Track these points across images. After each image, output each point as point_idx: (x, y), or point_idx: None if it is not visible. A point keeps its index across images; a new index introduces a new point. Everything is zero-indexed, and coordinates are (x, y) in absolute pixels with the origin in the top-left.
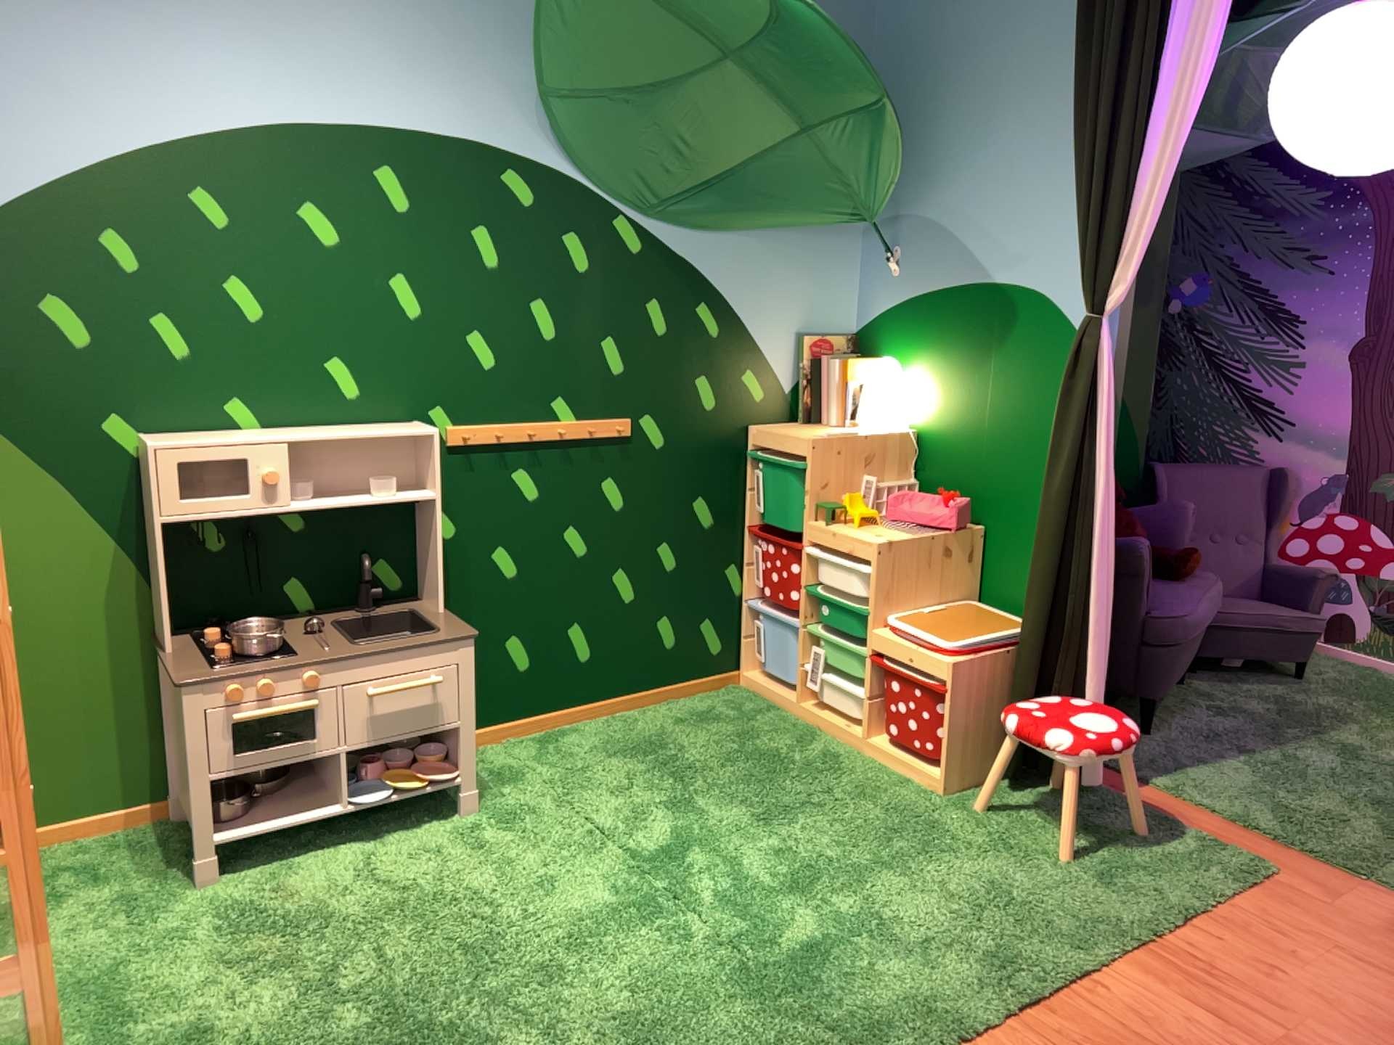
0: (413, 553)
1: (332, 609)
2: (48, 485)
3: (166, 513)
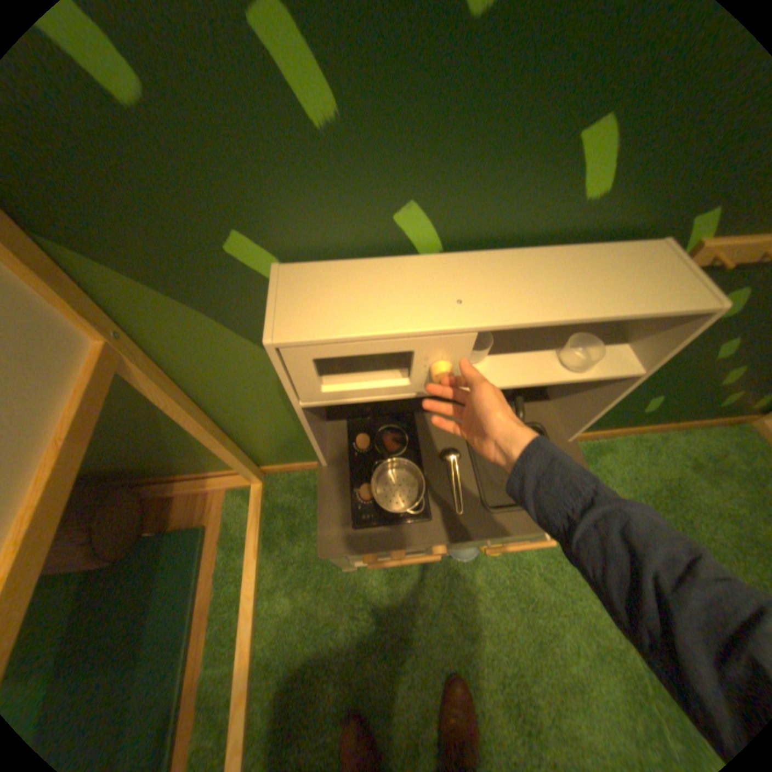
0: None
1: None
2: (186, 315)
3: (307, 401)
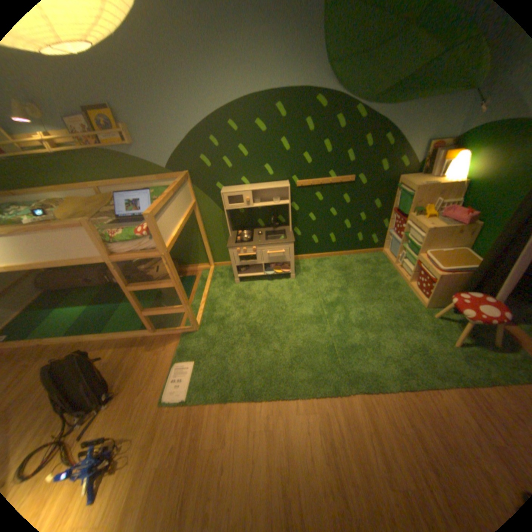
0: (287, 215)
1: (268, 227)
2: (207, 199)
3: (225, 208)
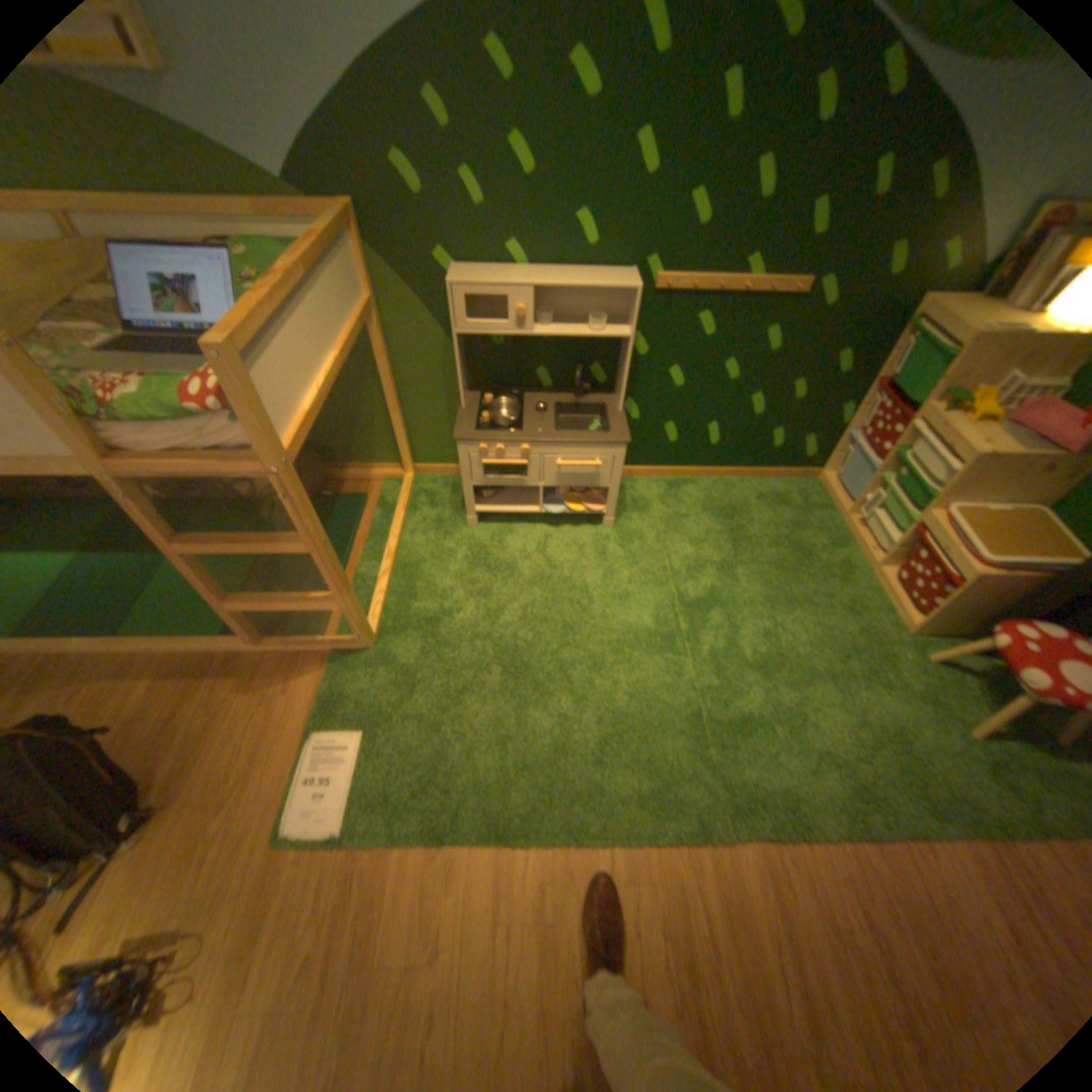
0: (616, 364)
1: (561, 390)
2: (405, 294)
3: (458, 330)
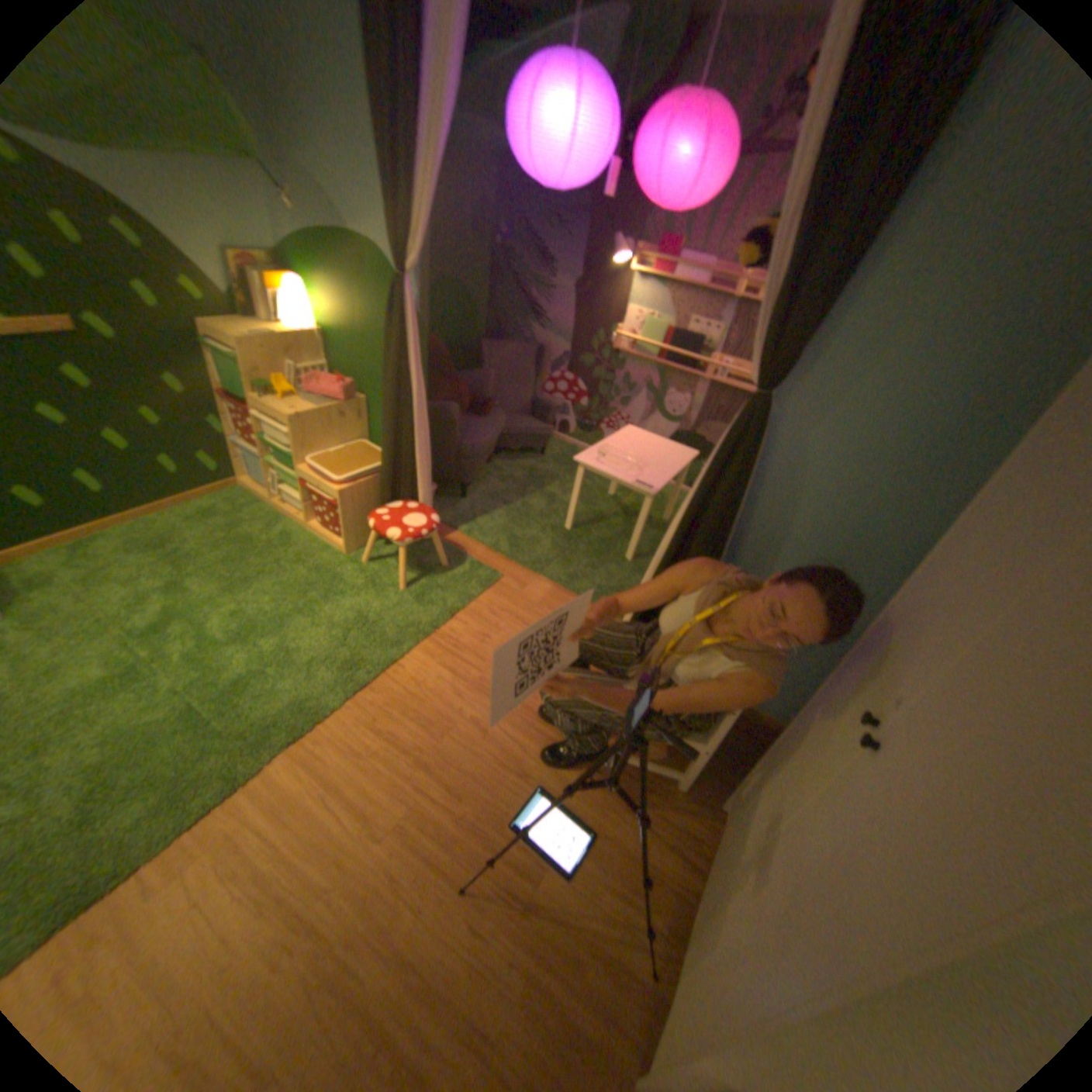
0: None
1: None
2: None
3: None
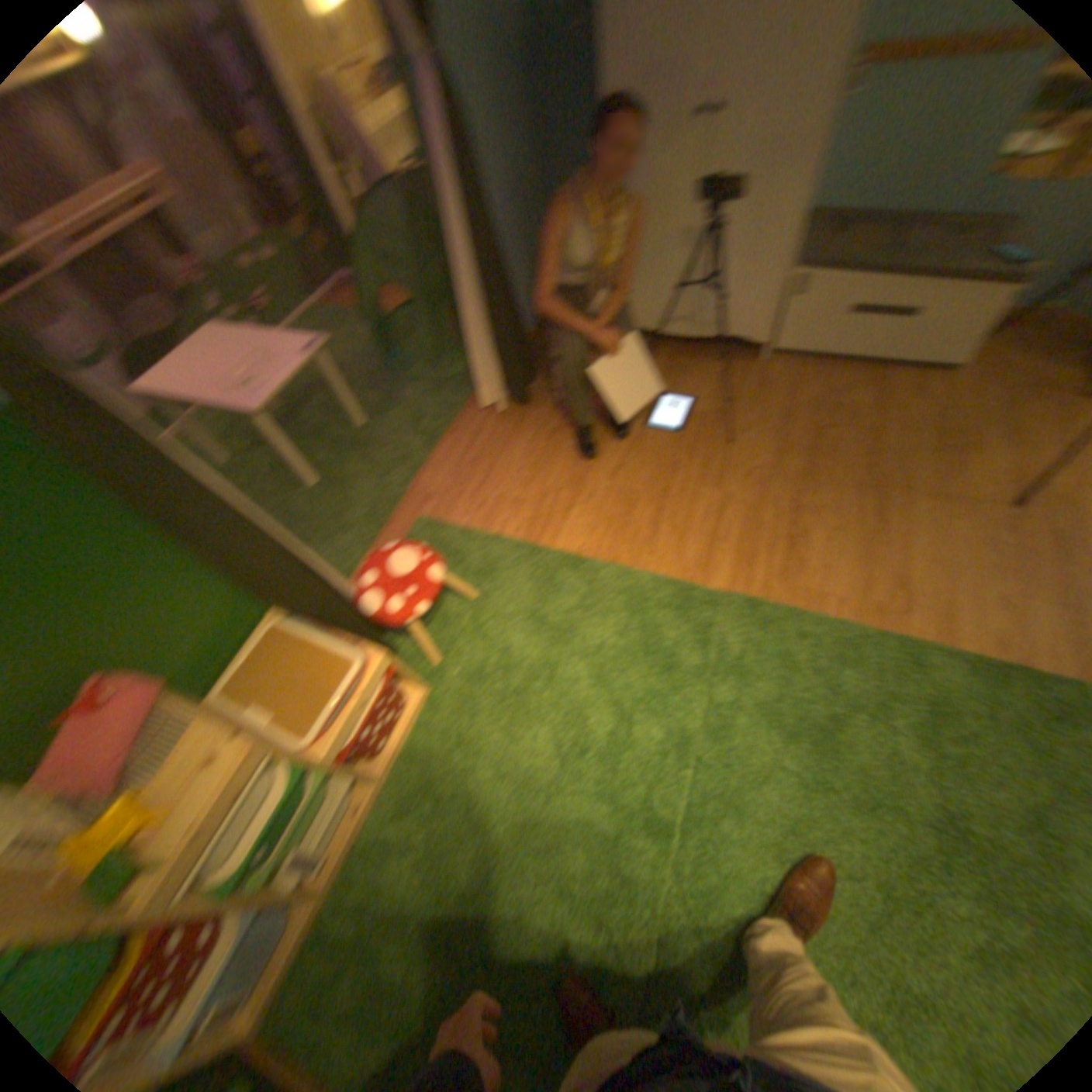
0: None
1: None
2: None
3: None
